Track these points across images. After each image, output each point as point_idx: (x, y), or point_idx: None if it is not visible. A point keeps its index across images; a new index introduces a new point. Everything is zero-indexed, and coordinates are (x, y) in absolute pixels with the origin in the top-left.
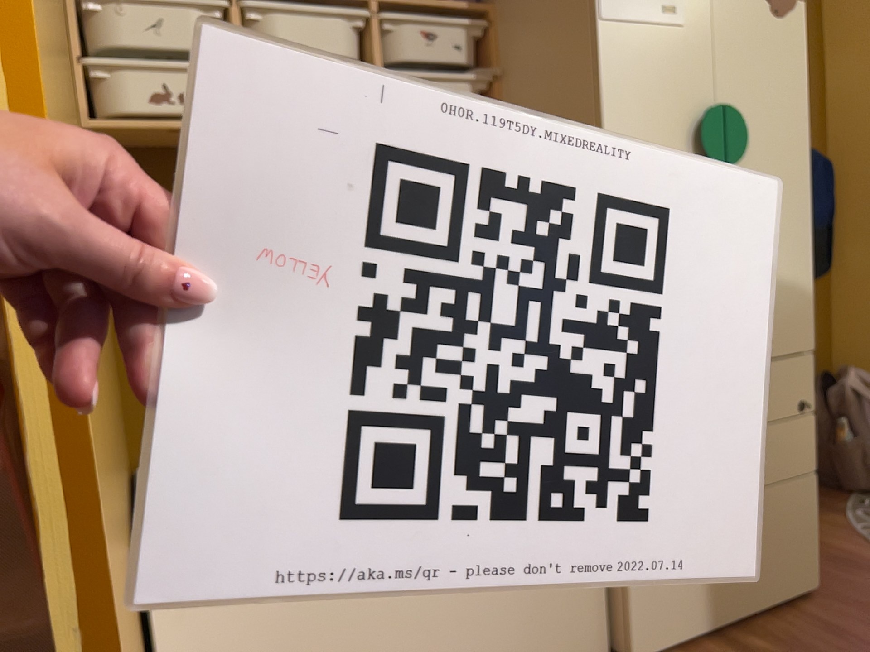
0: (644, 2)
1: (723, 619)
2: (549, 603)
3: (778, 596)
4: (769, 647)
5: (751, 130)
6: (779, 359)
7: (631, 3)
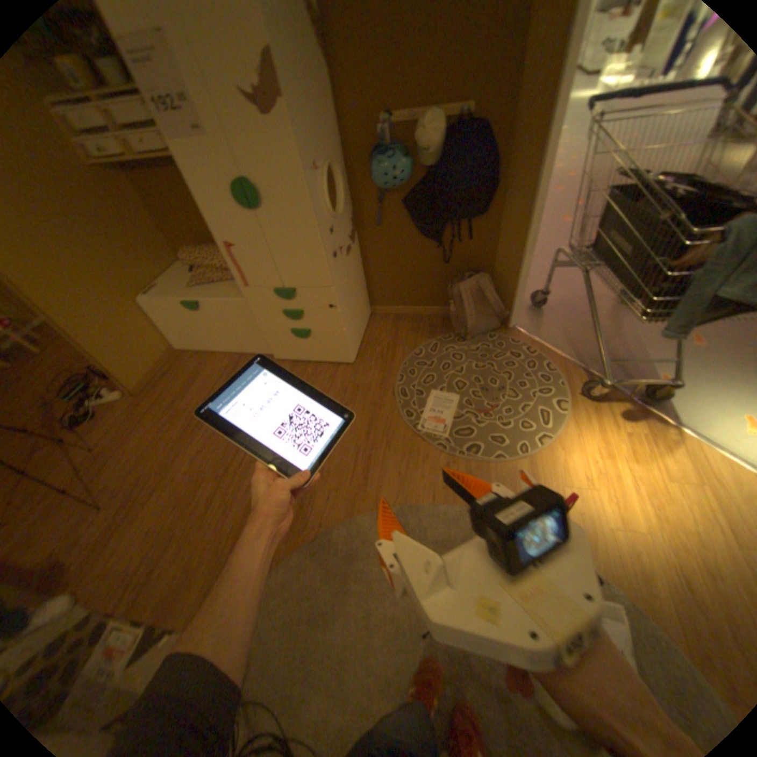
0: (179, 129)
1: (306, 360)
2: (246, 338)
3: (330, 361)
4: (309, 372)
5: (264, 190)
6: (311, 289)
7: (173, 131)
